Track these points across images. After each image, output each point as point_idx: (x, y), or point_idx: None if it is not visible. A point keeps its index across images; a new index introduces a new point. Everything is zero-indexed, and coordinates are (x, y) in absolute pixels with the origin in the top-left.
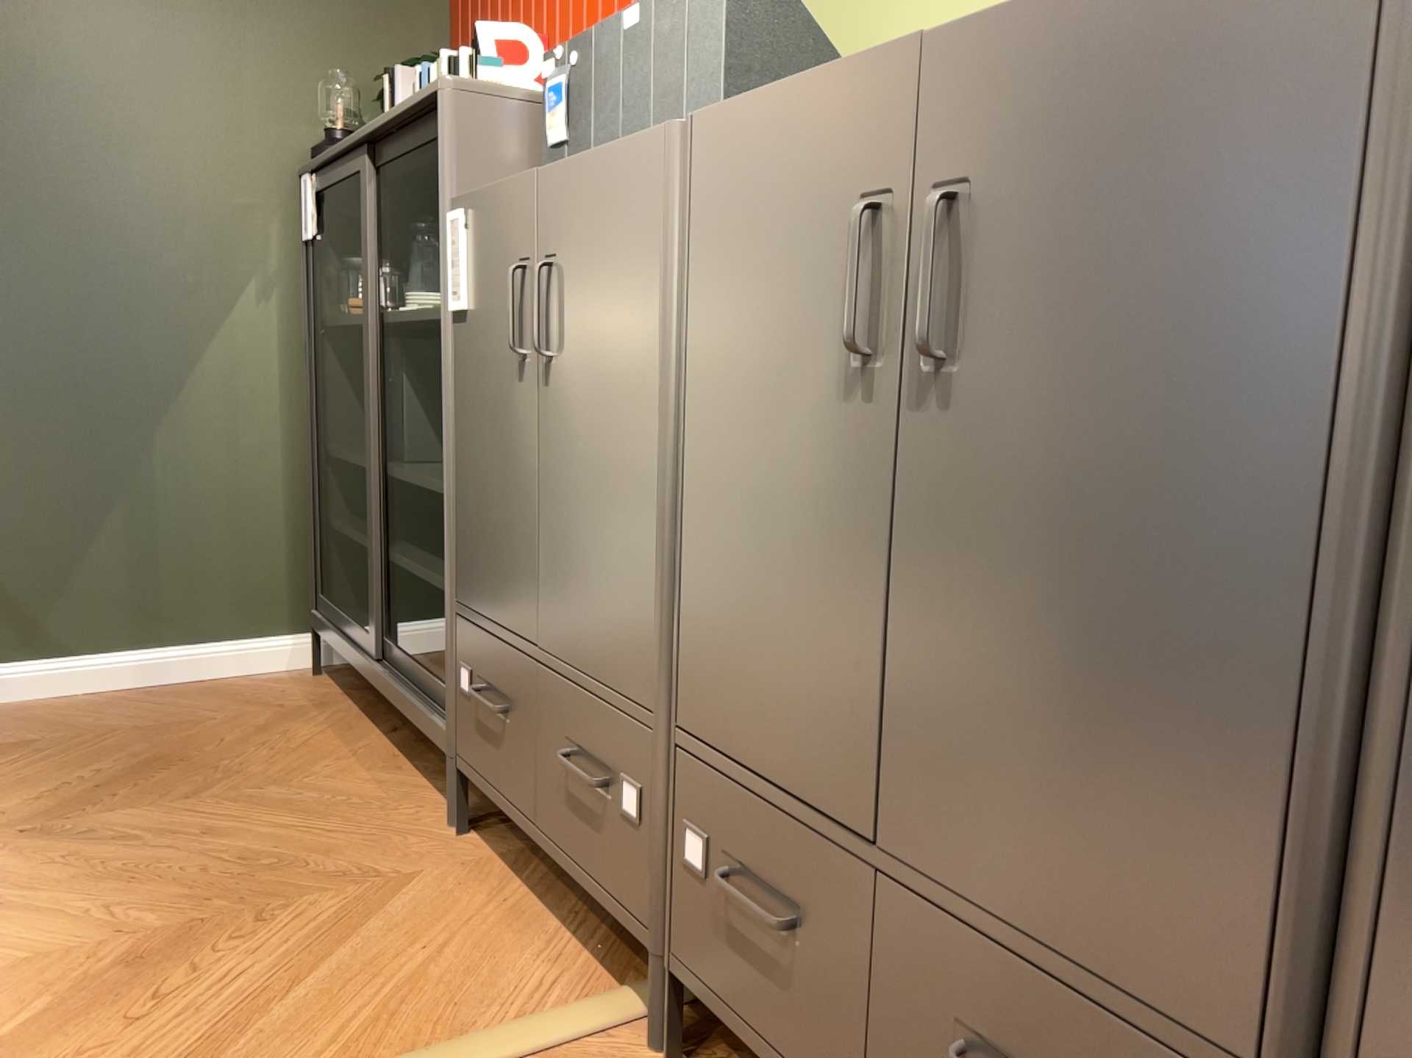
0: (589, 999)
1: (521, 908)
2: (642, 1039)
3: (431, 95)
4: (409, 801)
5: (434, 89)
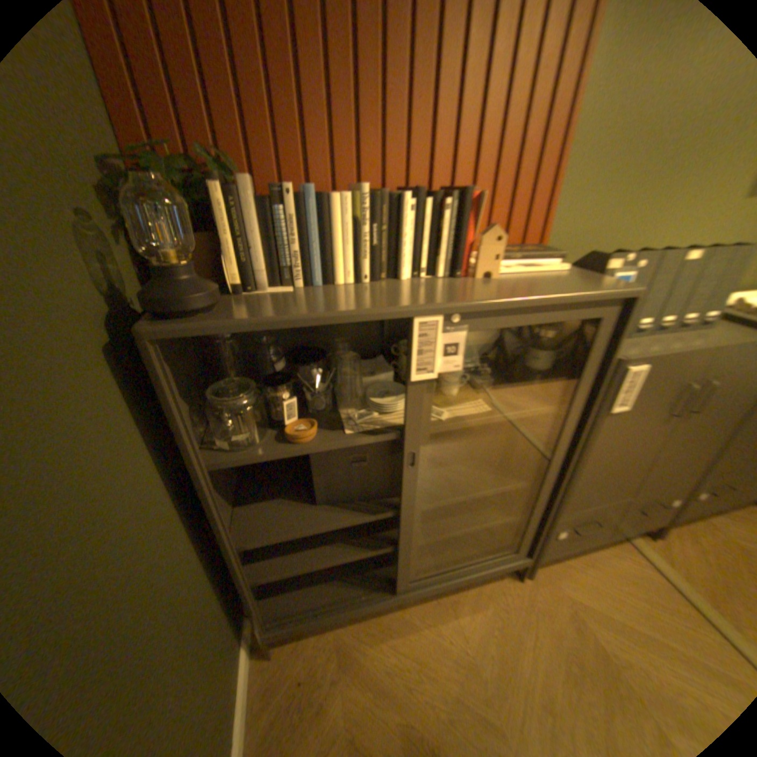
0: (640, 552)
1: (587, 564)
2: (652, 543)
3: (629, 294)
4: (498, 598)
5: (630, 290)
